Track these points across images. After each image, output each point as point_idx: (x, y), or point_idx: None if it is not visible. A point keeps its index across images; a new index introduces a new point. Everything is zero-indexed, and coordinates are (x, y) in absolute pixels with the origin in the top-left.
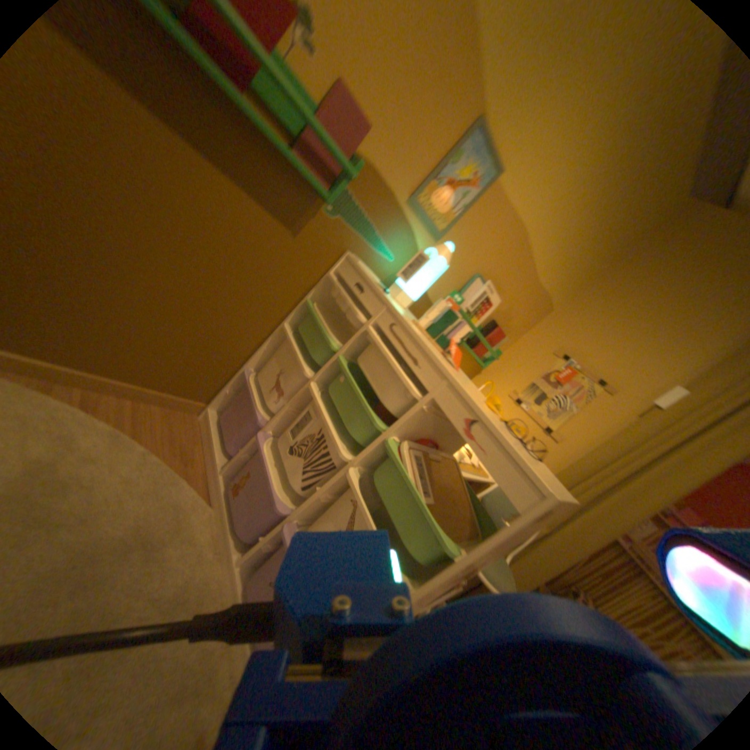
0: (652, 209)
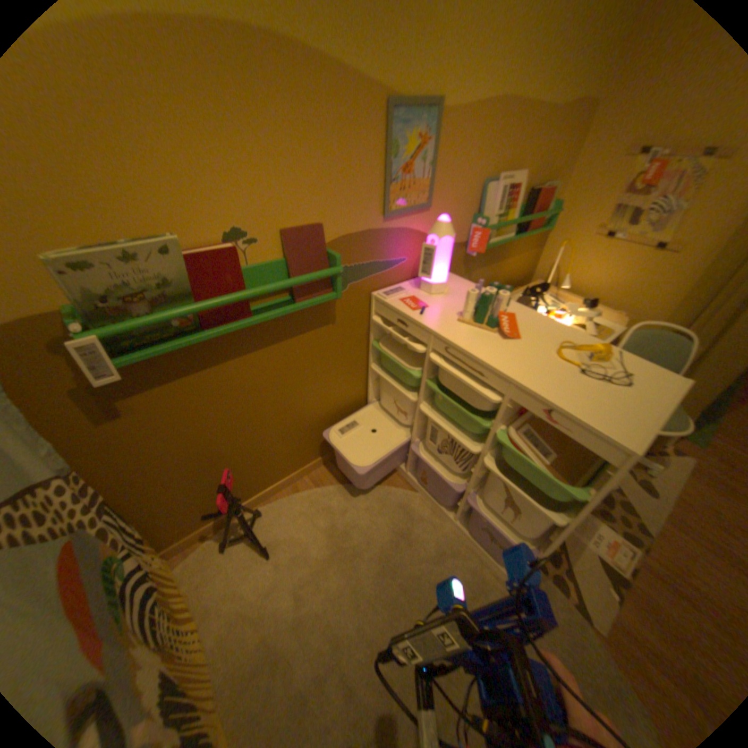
0: None
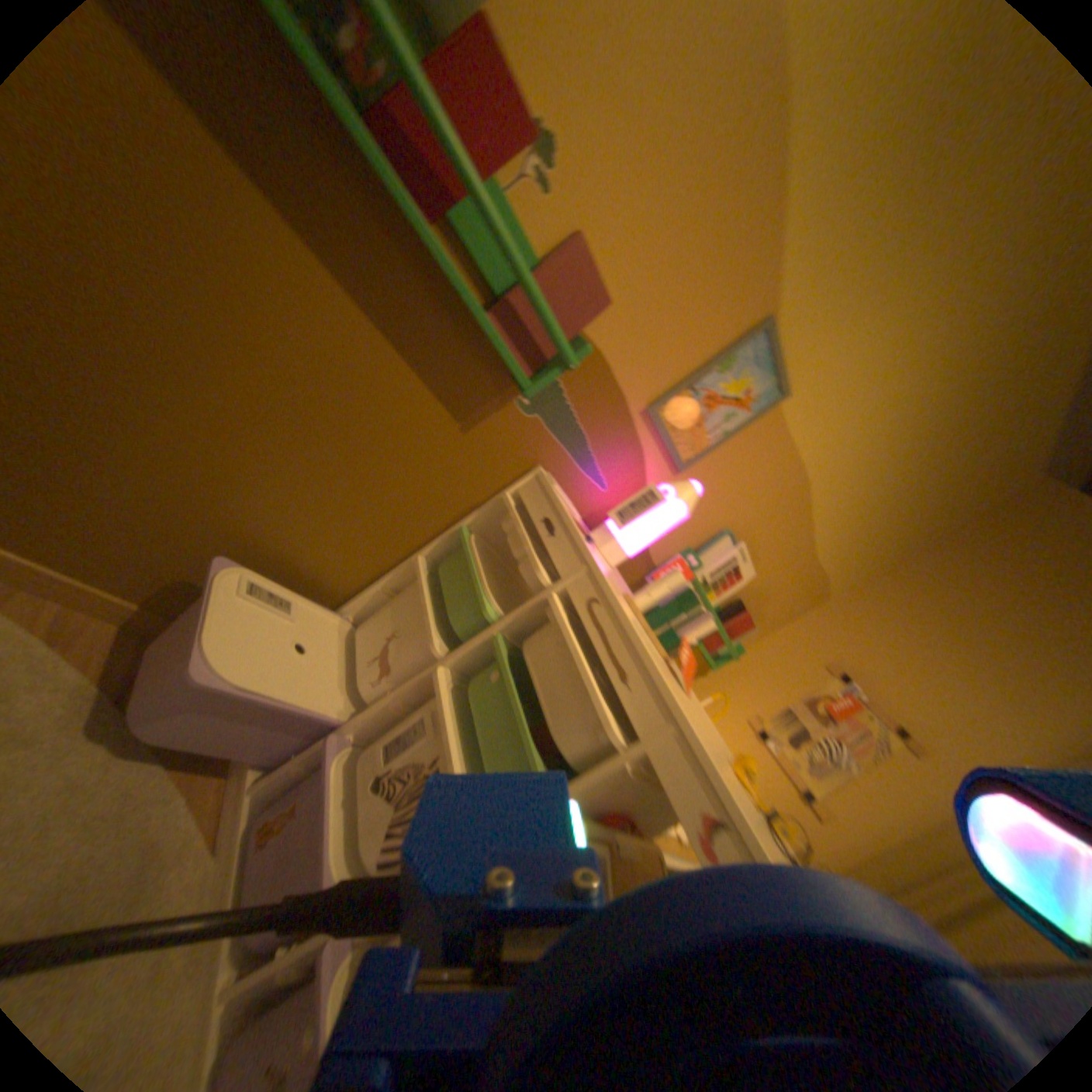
0: (993, 482)
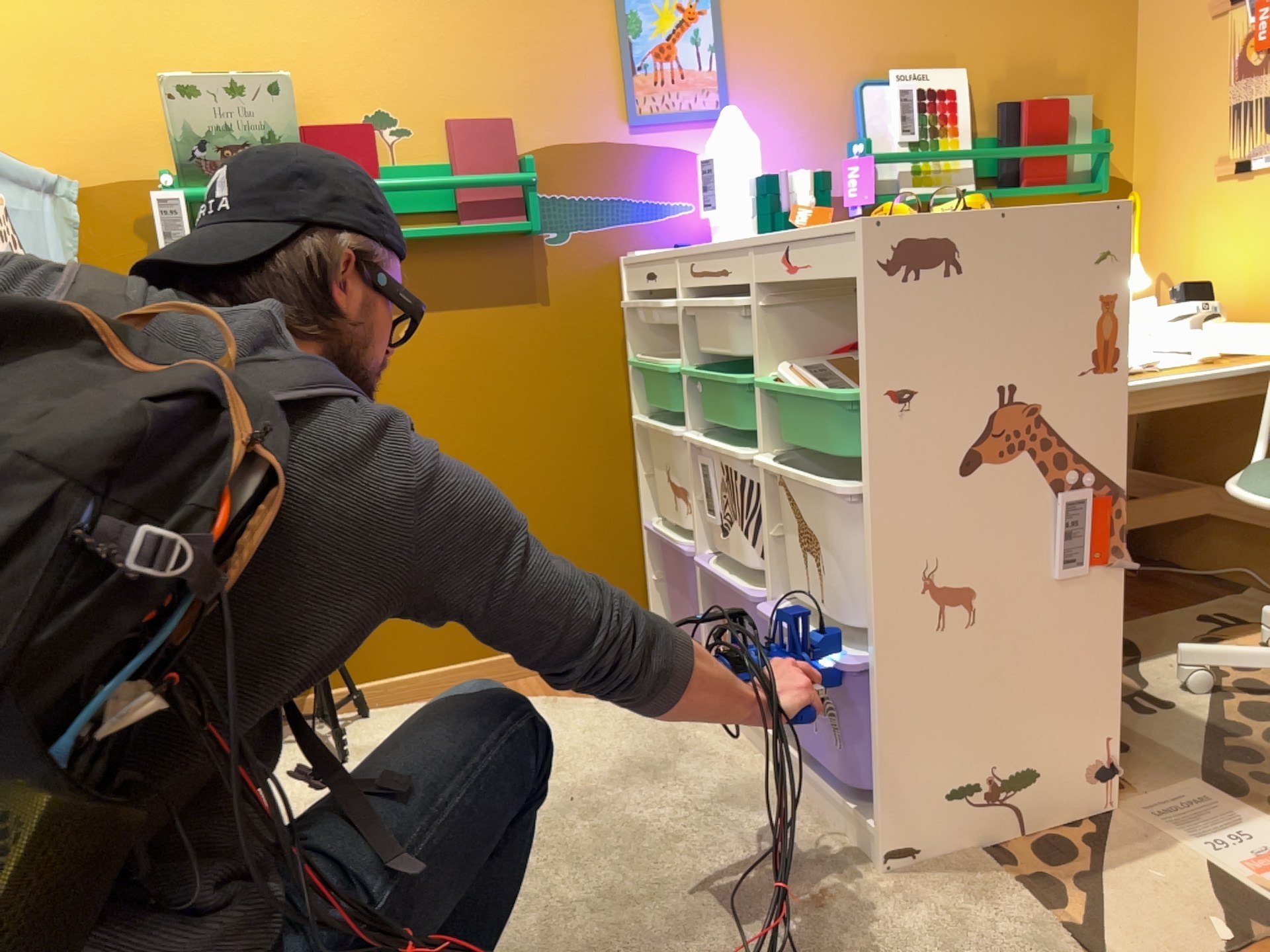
0: None
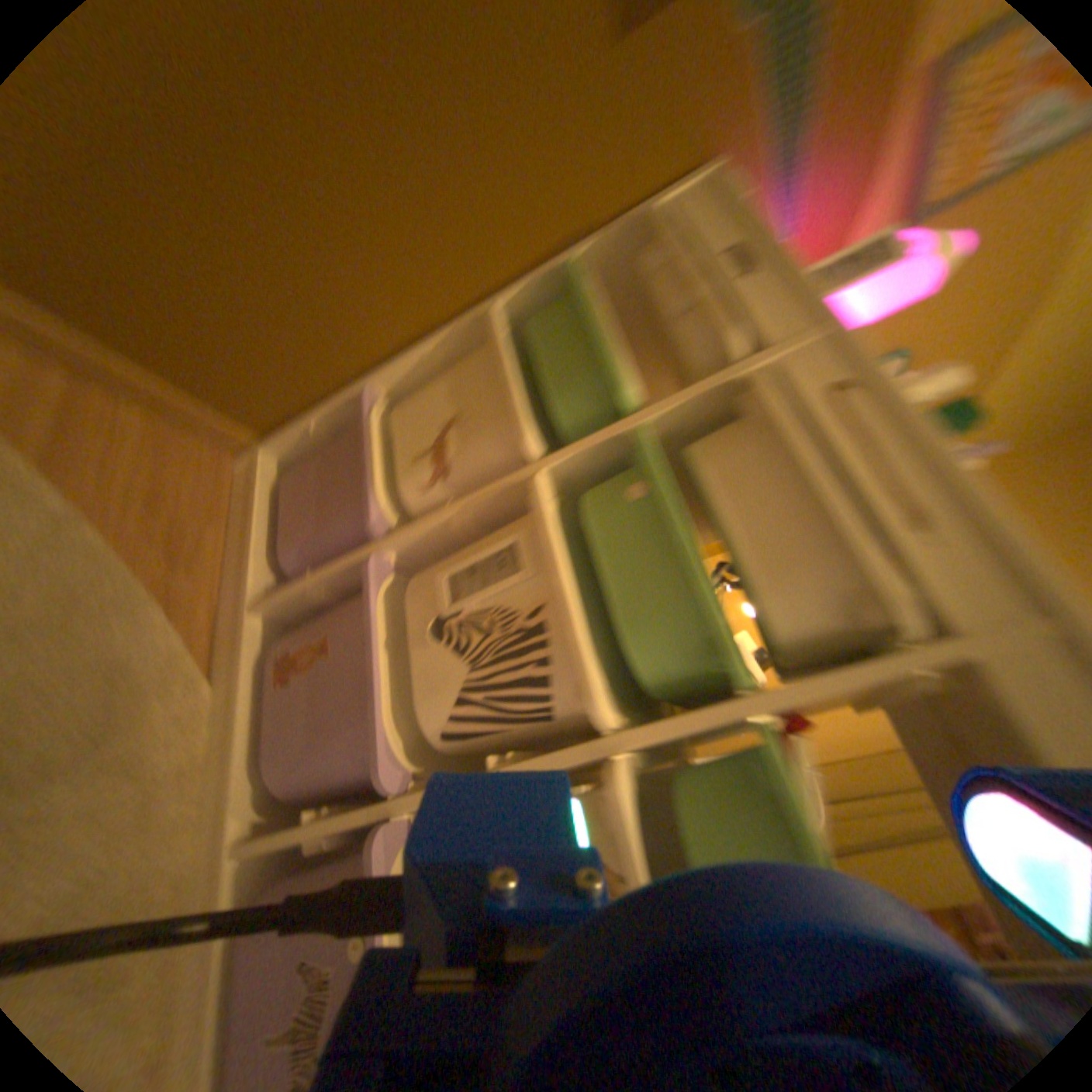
0: None
